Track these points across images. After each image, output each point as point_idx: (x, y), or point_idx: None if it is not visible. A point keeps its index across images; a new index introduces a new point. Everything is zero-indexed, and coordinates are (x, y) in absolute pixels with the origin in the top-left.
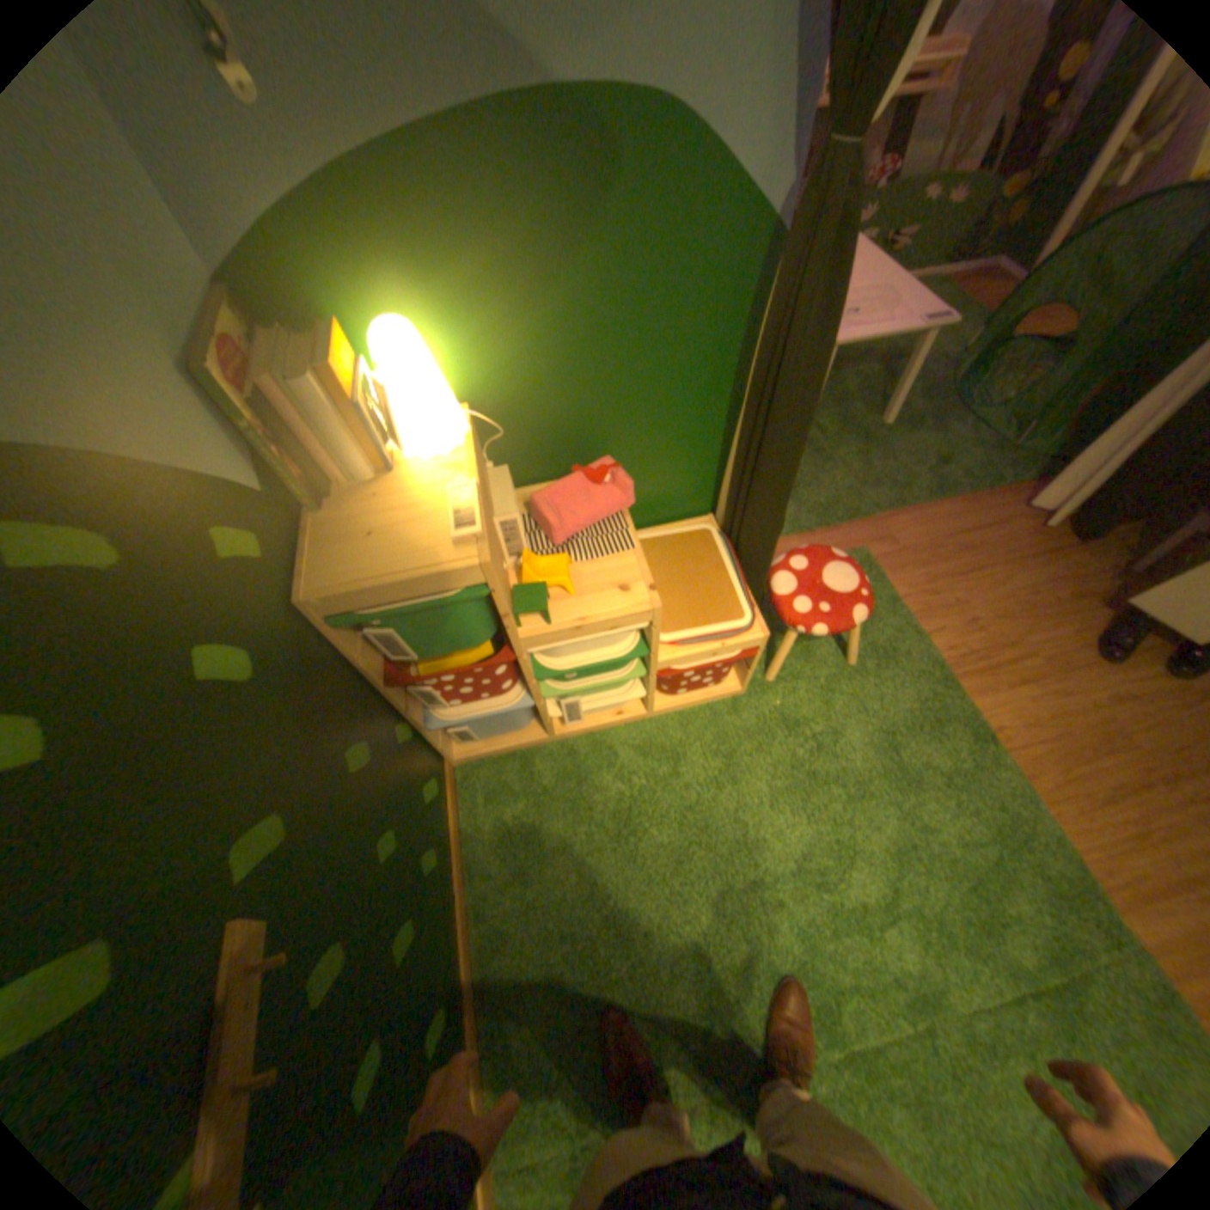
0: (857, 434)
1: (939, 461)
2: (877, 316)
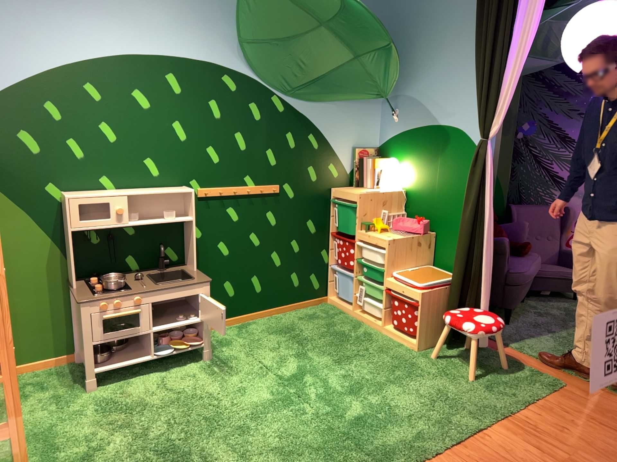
0: None
1: None
2: None
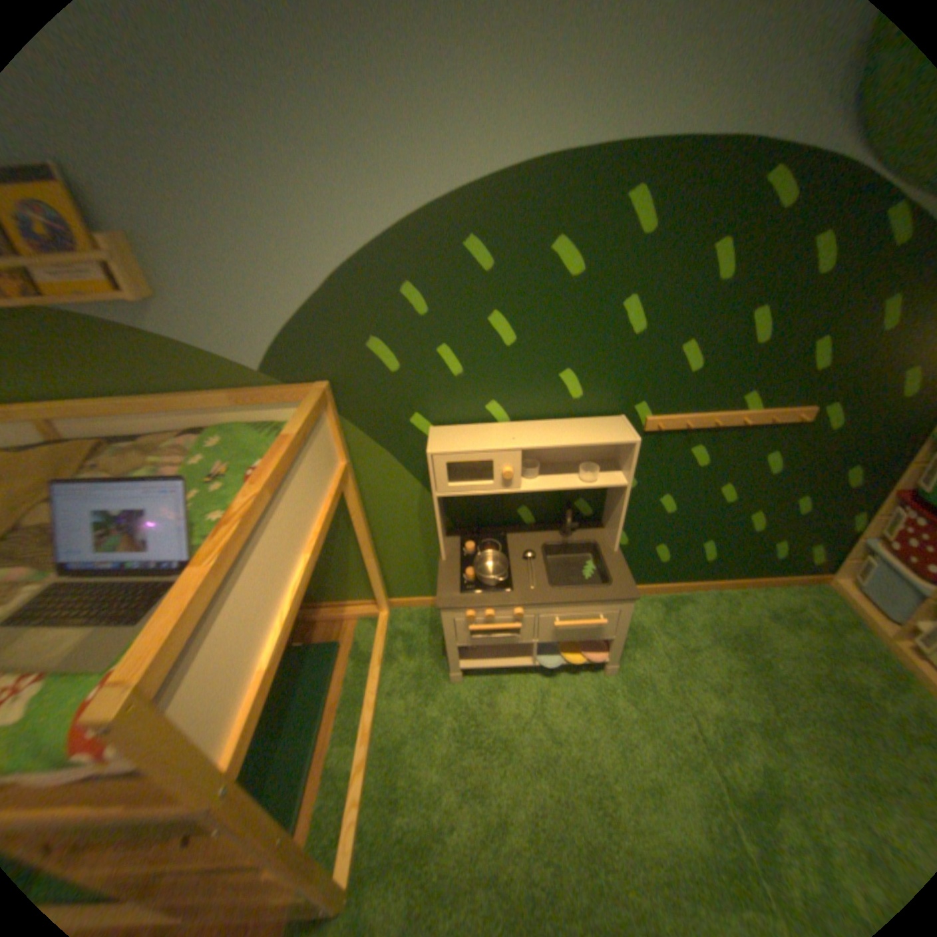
0: None
1: None
2: None
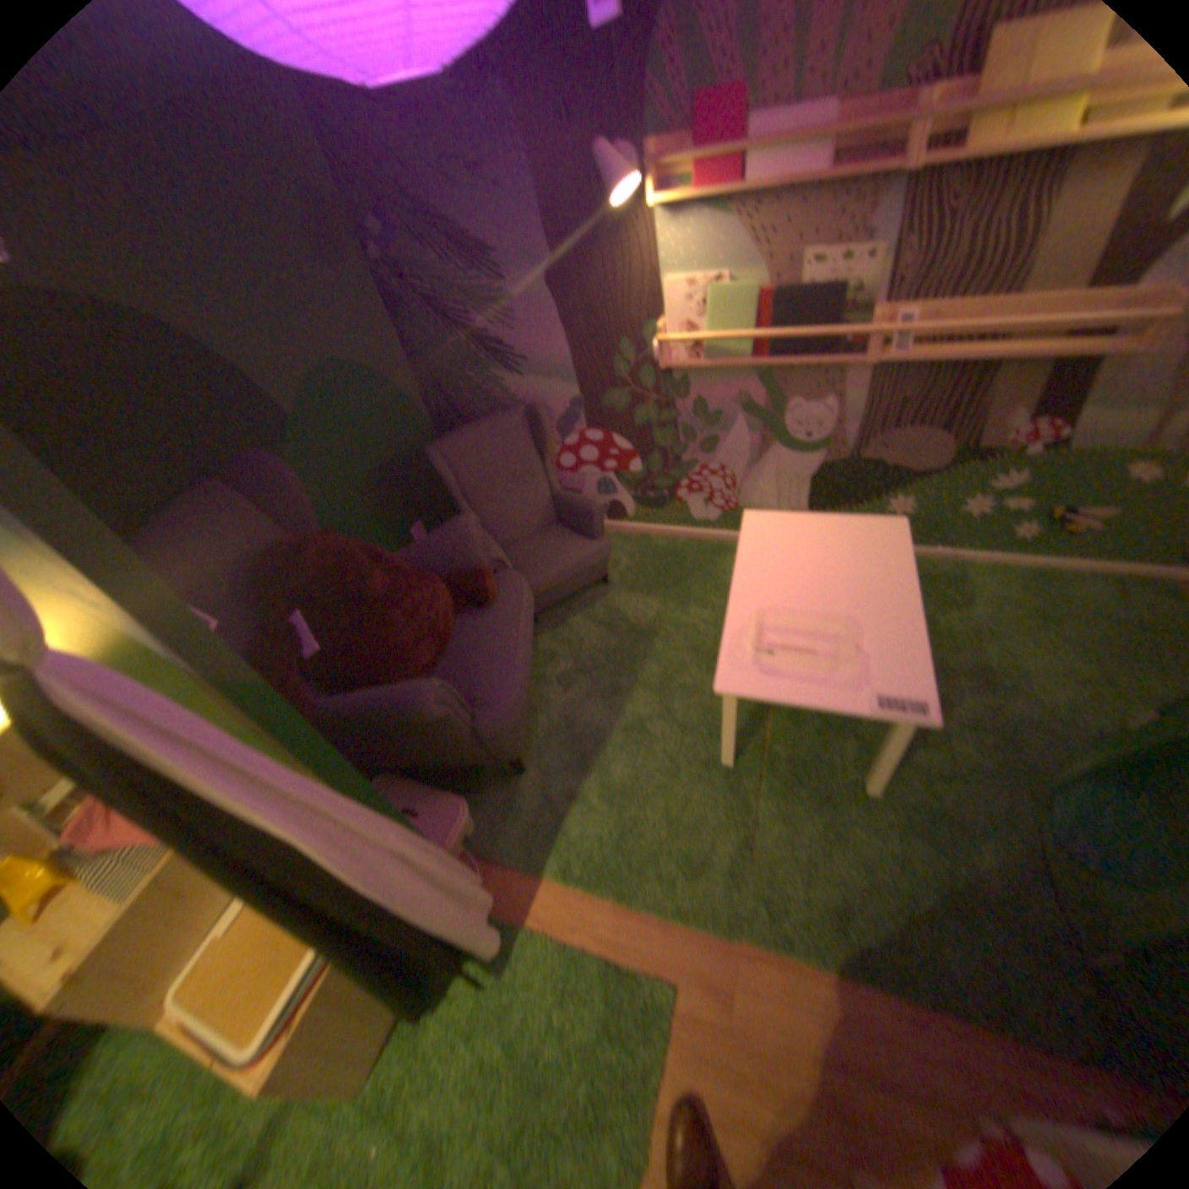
0: (819, 794)
1: (916, 913)
2: (819, 671)
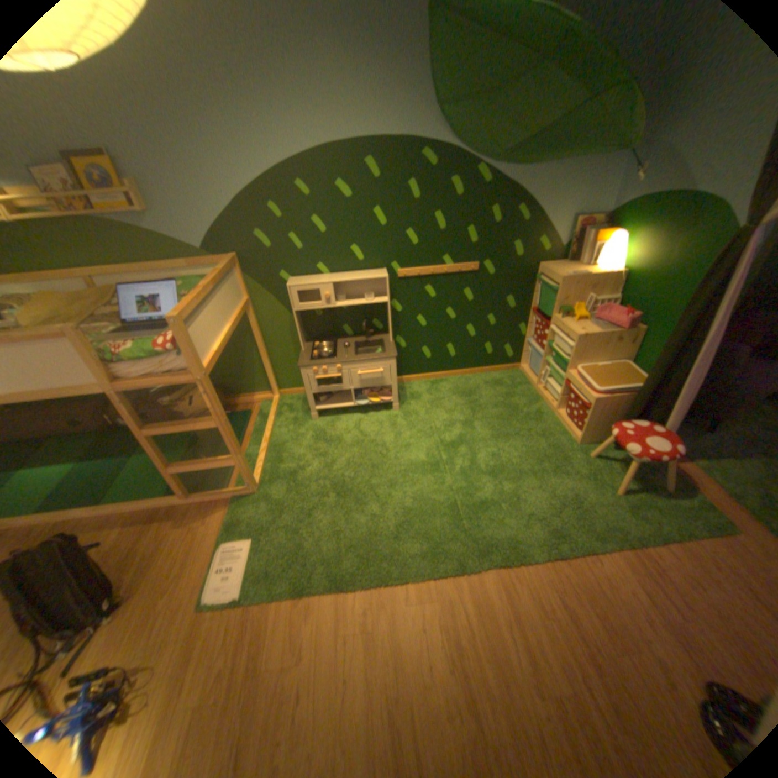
0: None
1: None
2: None
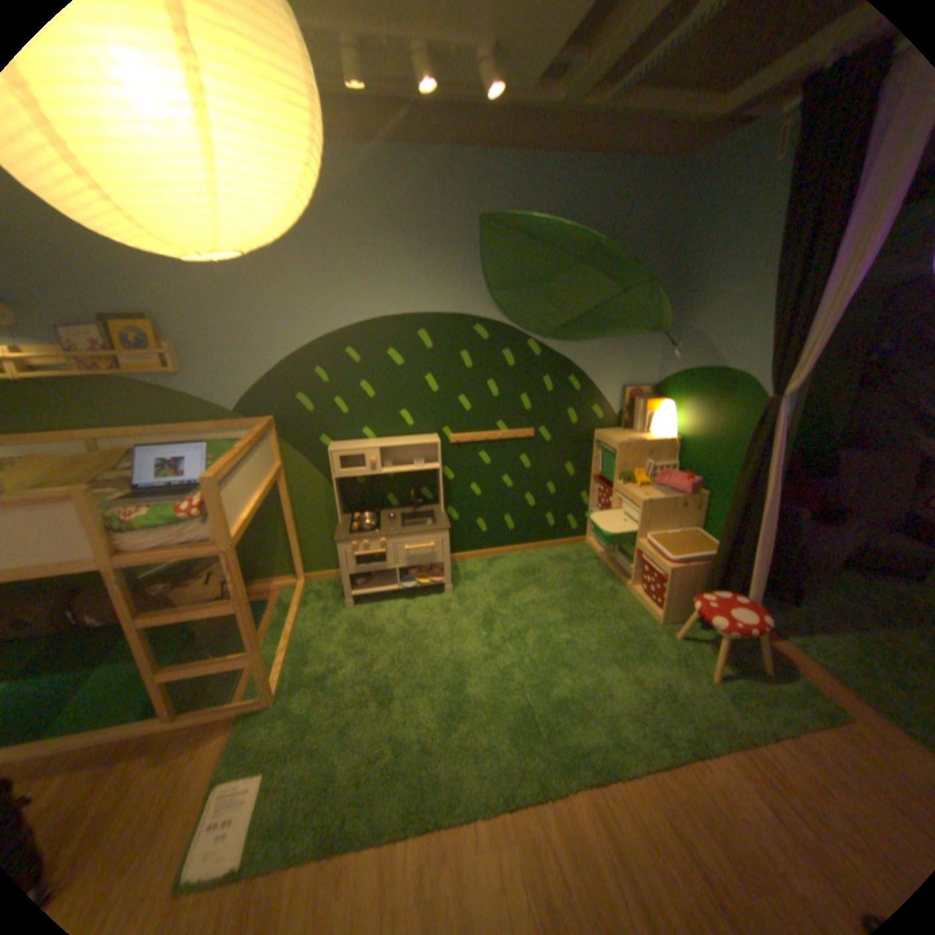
0: None
1: None
2: None
